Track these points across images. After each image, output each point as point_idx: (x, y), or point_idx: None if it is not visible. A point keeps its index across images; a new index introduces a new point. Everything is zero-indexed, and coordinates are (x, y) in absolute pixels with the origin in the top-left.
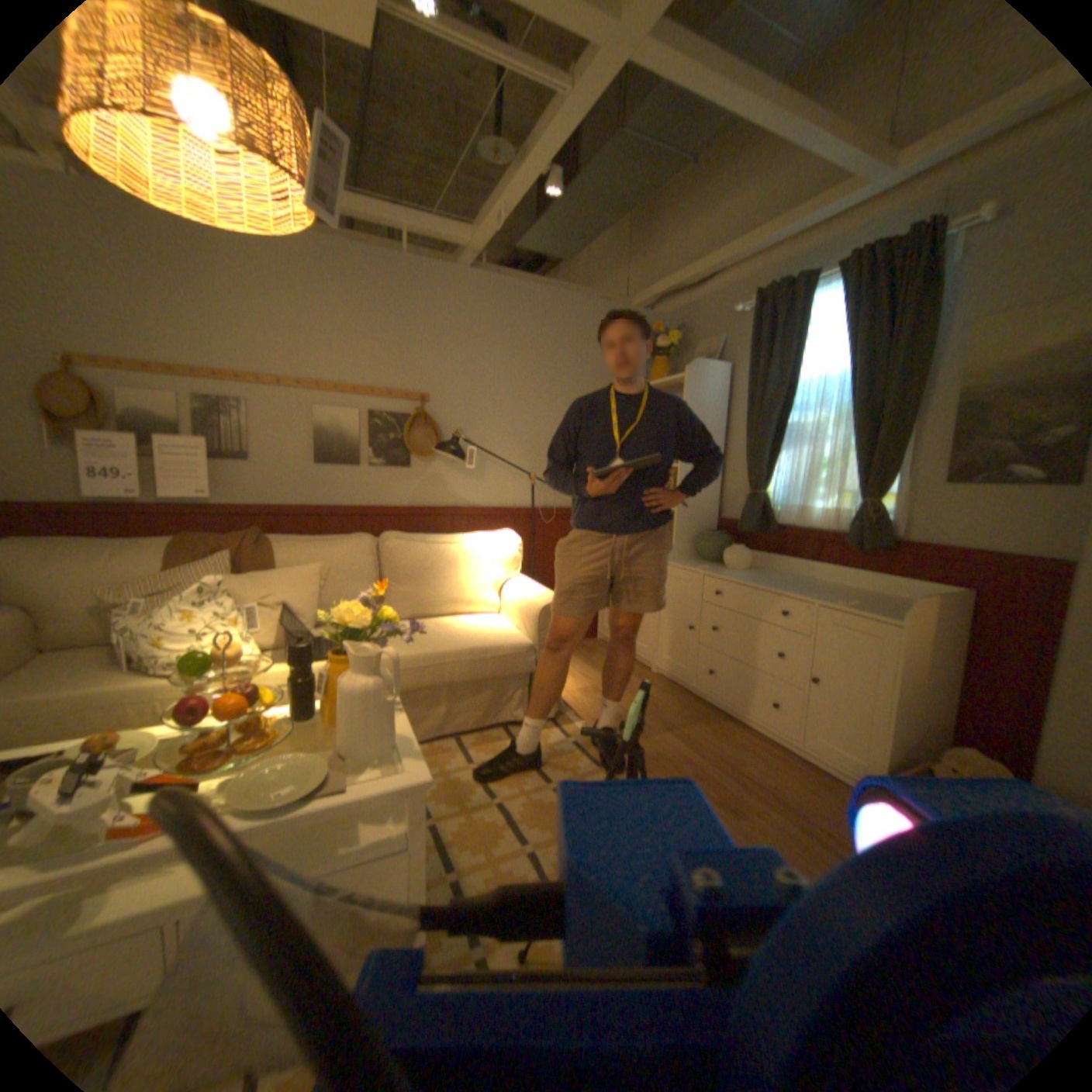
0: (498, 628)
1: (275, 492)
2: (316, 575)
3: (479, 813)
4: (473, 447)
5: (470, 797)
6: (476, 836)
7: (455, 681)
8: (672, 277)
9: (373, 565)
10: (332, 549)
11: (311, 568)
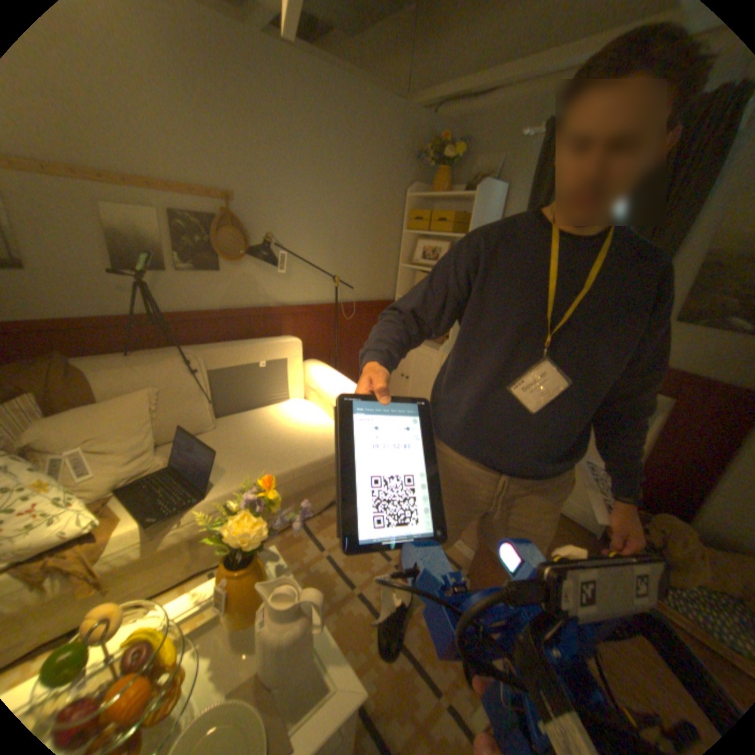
0: (327, 429)
1: (70, 303)
2: (147, 404)
3: (347, 606)
4: (280, 249)
5: (334, 589)
6: (352, 633)
7: (303, 490)
8: (460, 83)
9: (203, 381)
10: (157, 373)
11: (140, 397)
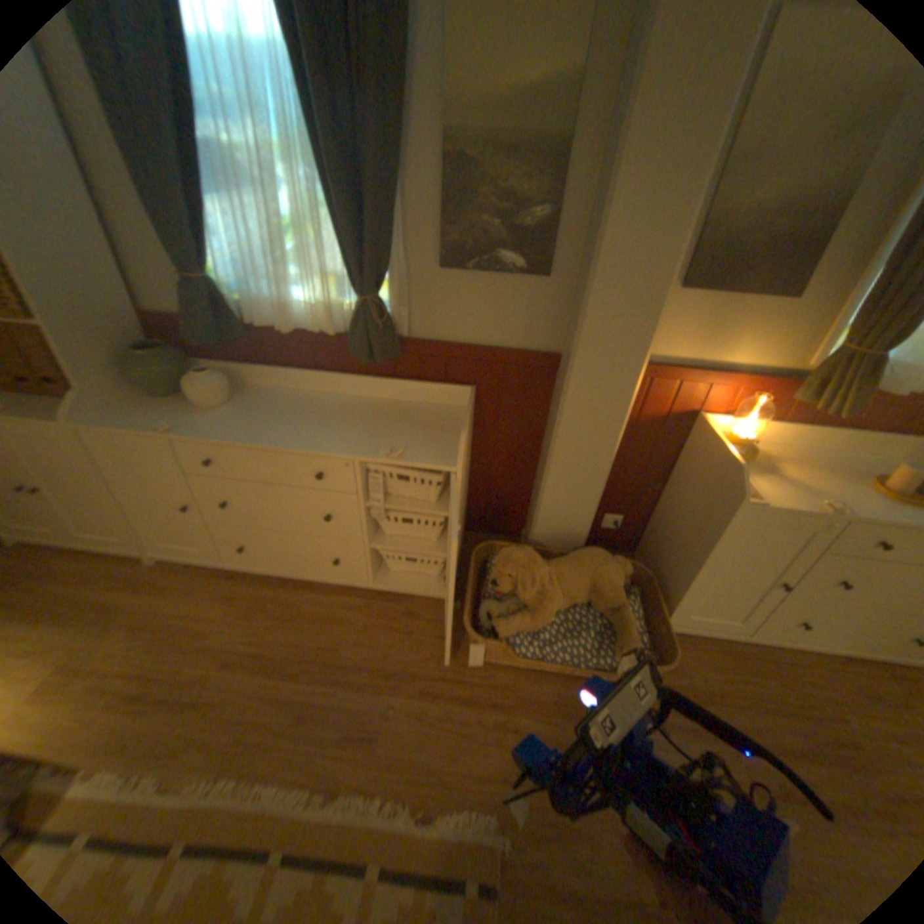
0: None
1: None
2: None
3: None
4: None
5: None
6: None
7: None
8: None
9: None
10: None
11: None
